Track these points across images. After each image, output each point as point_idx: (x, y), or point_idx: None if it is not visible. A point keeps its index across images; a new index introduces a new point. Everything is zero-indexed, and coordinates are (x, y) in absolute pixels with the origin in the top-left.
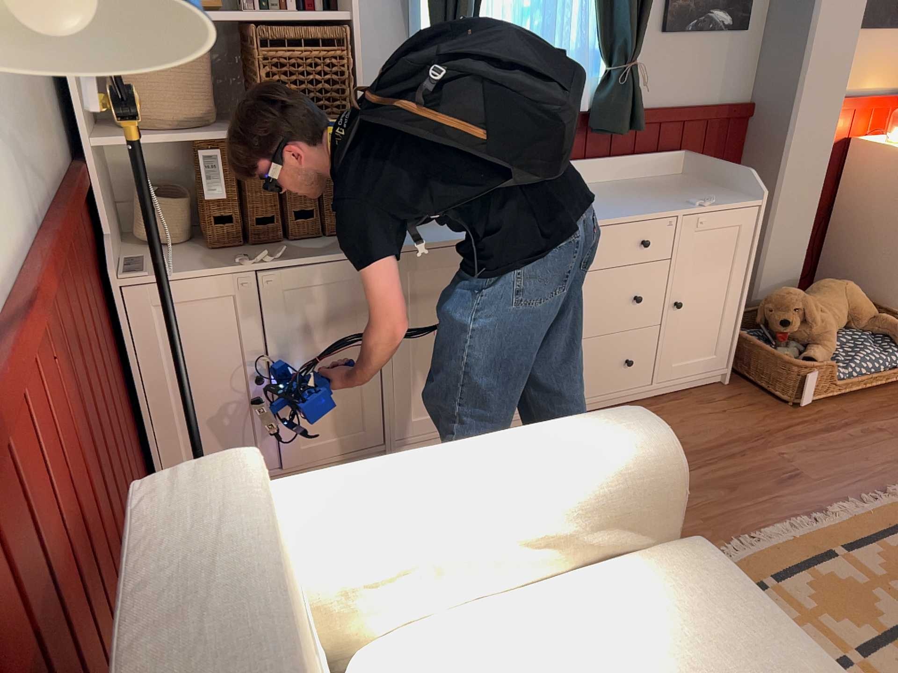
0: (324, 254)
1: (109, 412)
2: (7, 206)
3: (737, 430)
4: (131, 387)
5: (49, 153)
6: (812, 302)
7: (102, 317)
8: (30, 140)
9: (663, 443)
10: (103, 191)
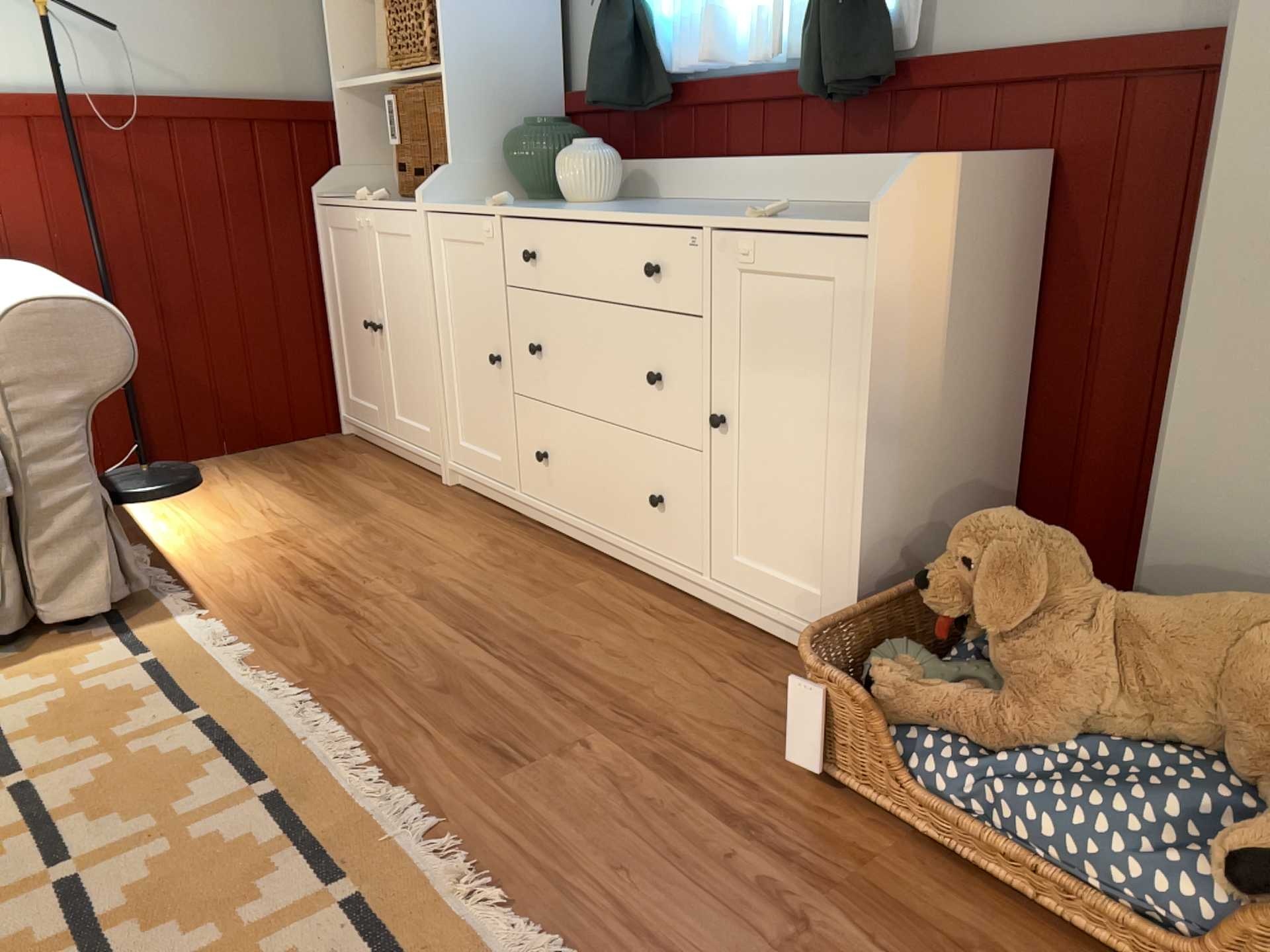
0: (402, 206)
1: (221, 275)
2: (68, 69)
3: (657, 696)
4: (324, 300)
5: (245, 77)
6: (1028, 569)
7: (284, 220)
8: (187, 55)
9: (15, 306)
10: (354, 132)
